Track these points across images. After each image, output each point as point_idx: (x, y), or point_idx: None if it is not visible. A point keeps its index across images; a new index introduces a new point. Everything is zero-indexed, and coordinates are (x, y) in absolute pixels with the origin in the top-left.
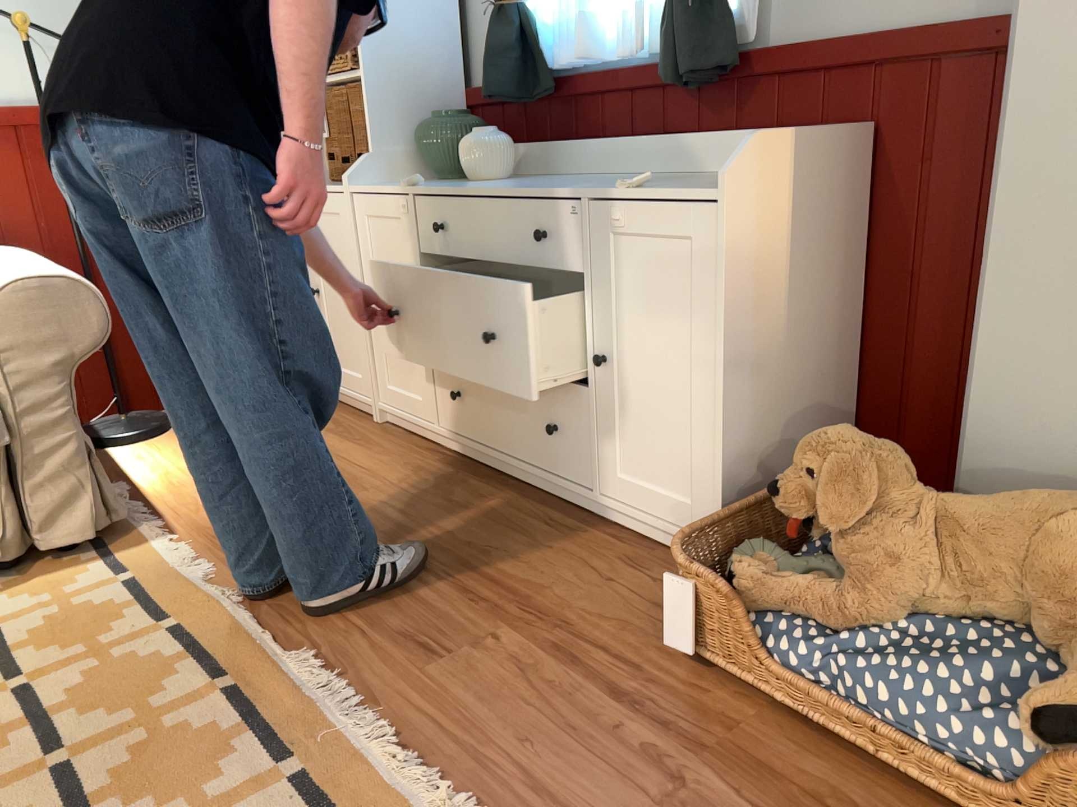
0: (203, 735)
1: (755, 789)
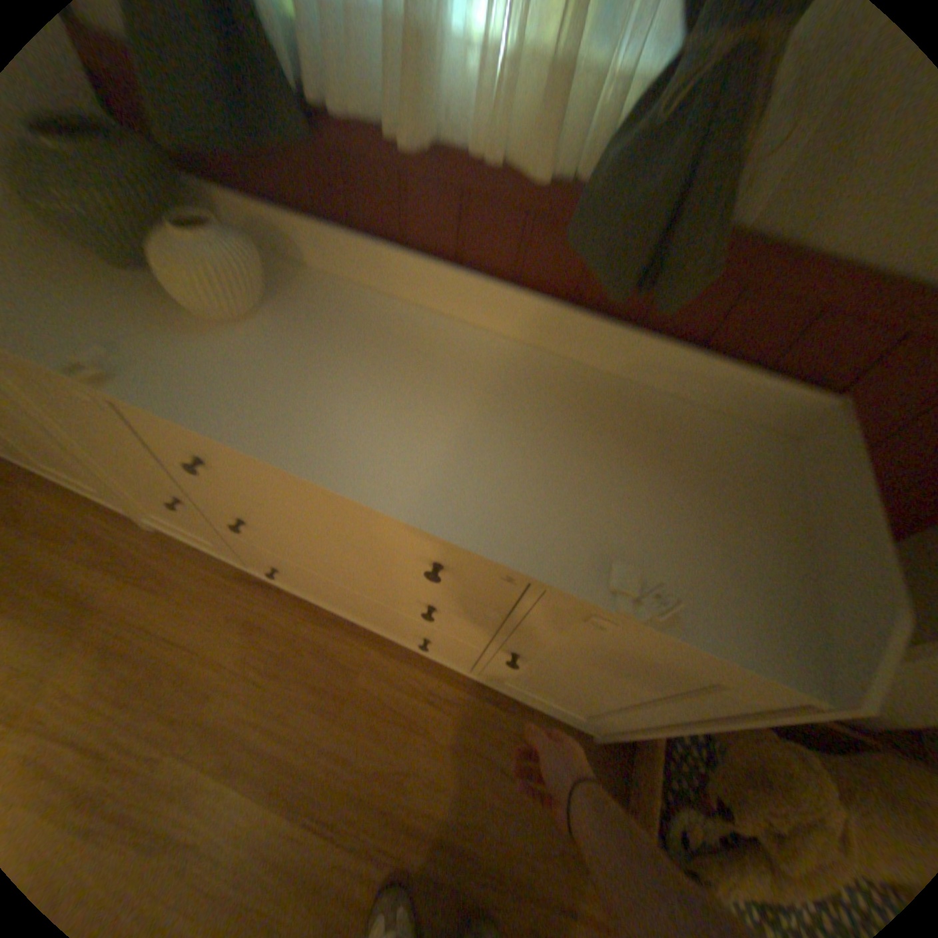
0: None
1: None
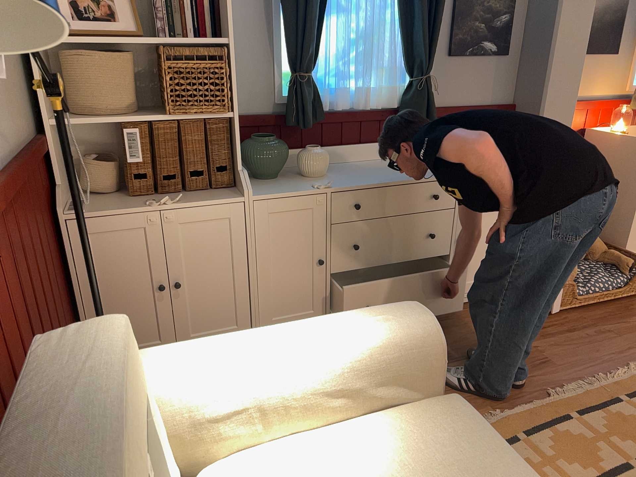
0: (609, 421)
1: (609, 322)
